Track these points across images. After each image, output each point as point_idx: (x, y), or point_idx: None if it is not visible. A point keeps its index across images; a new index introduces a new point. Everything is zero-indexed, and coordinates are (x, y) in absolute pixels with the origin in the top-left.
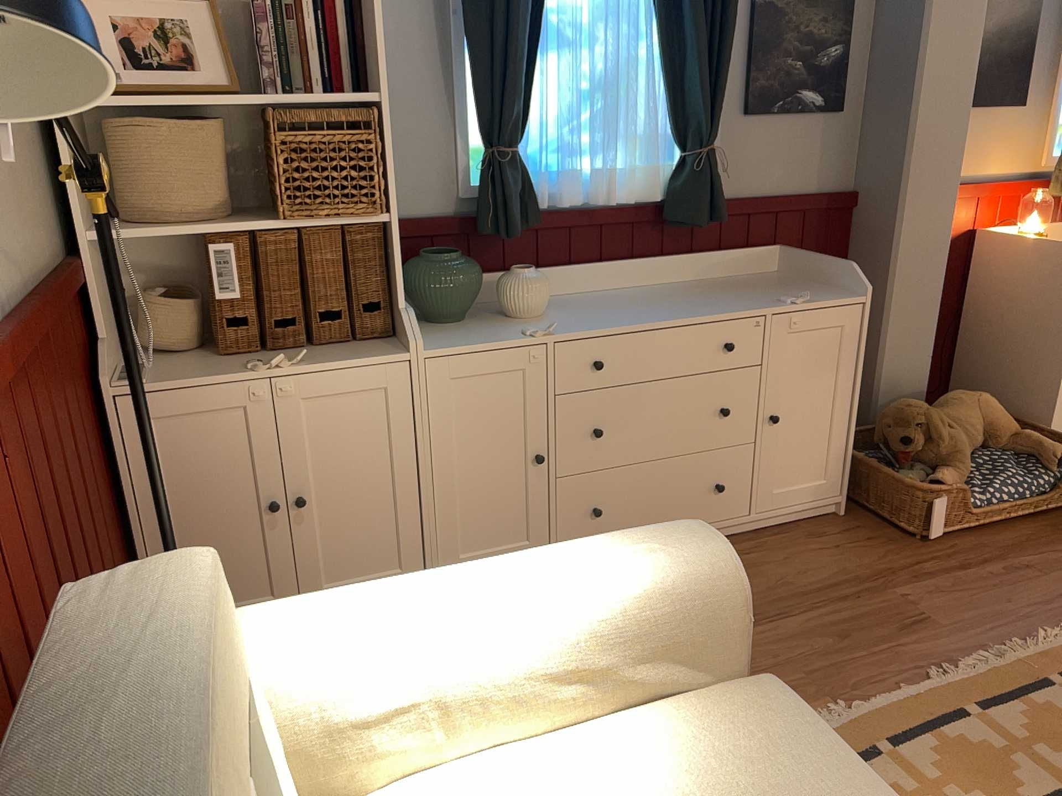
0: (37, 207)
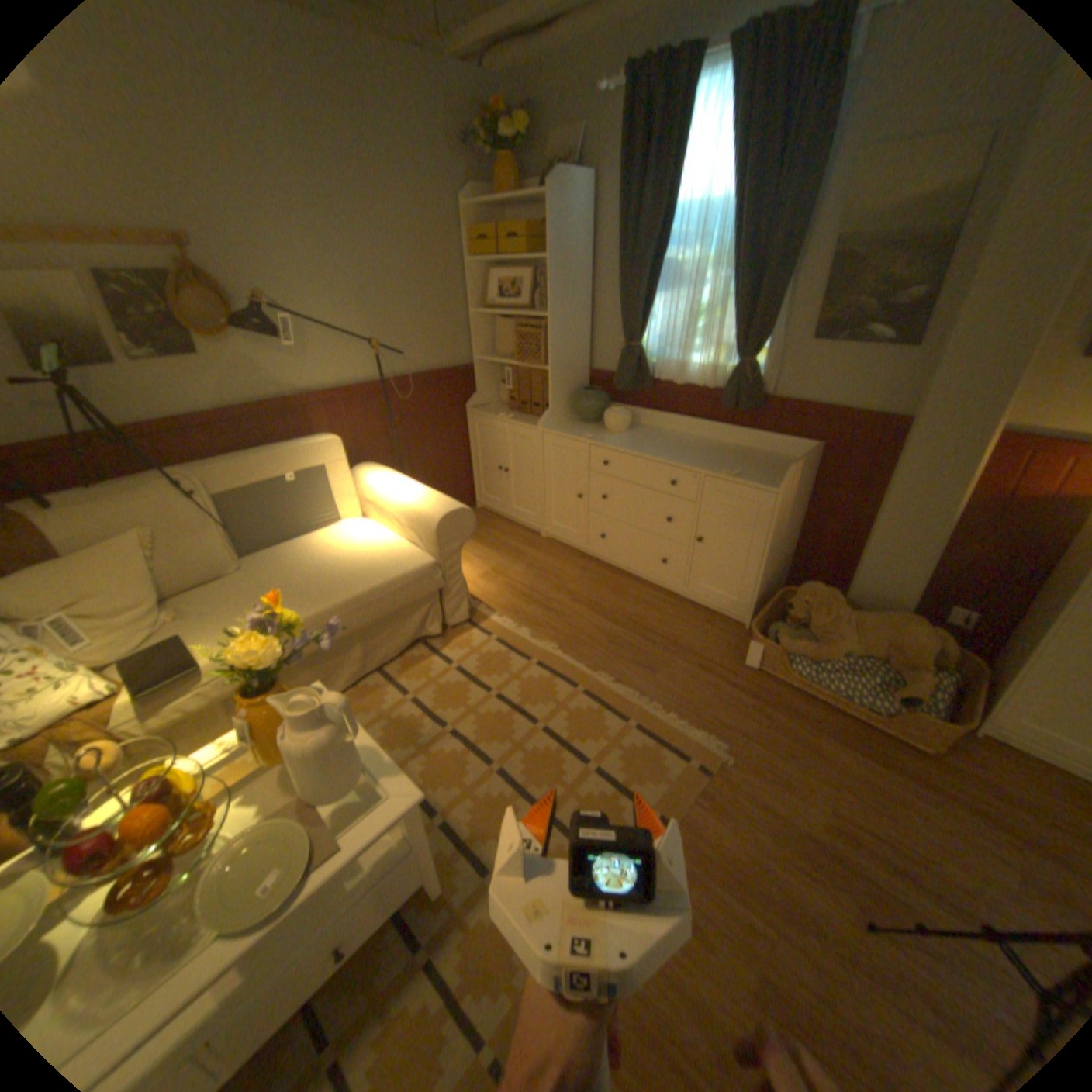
0: (451, 346)
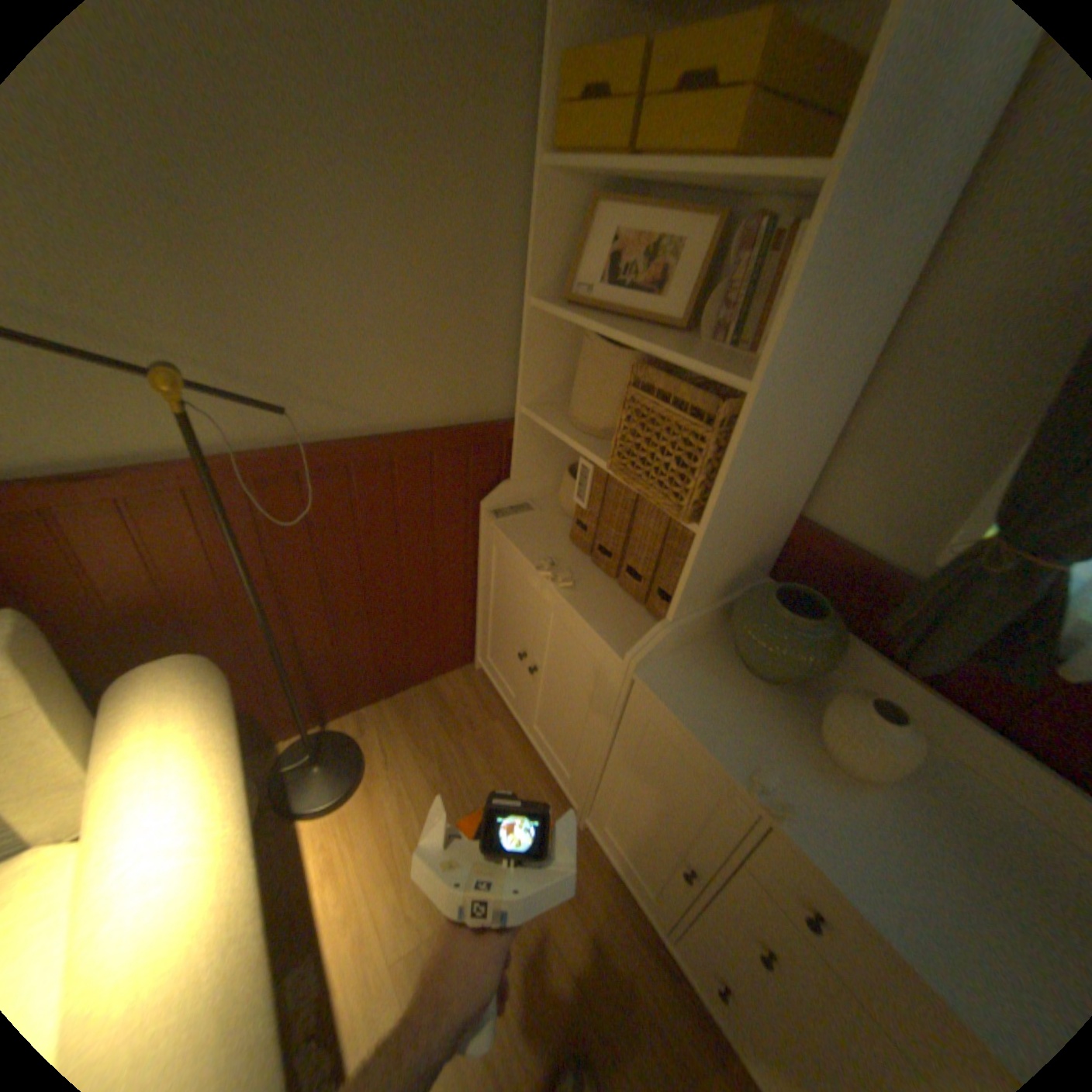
0: (468, 377)
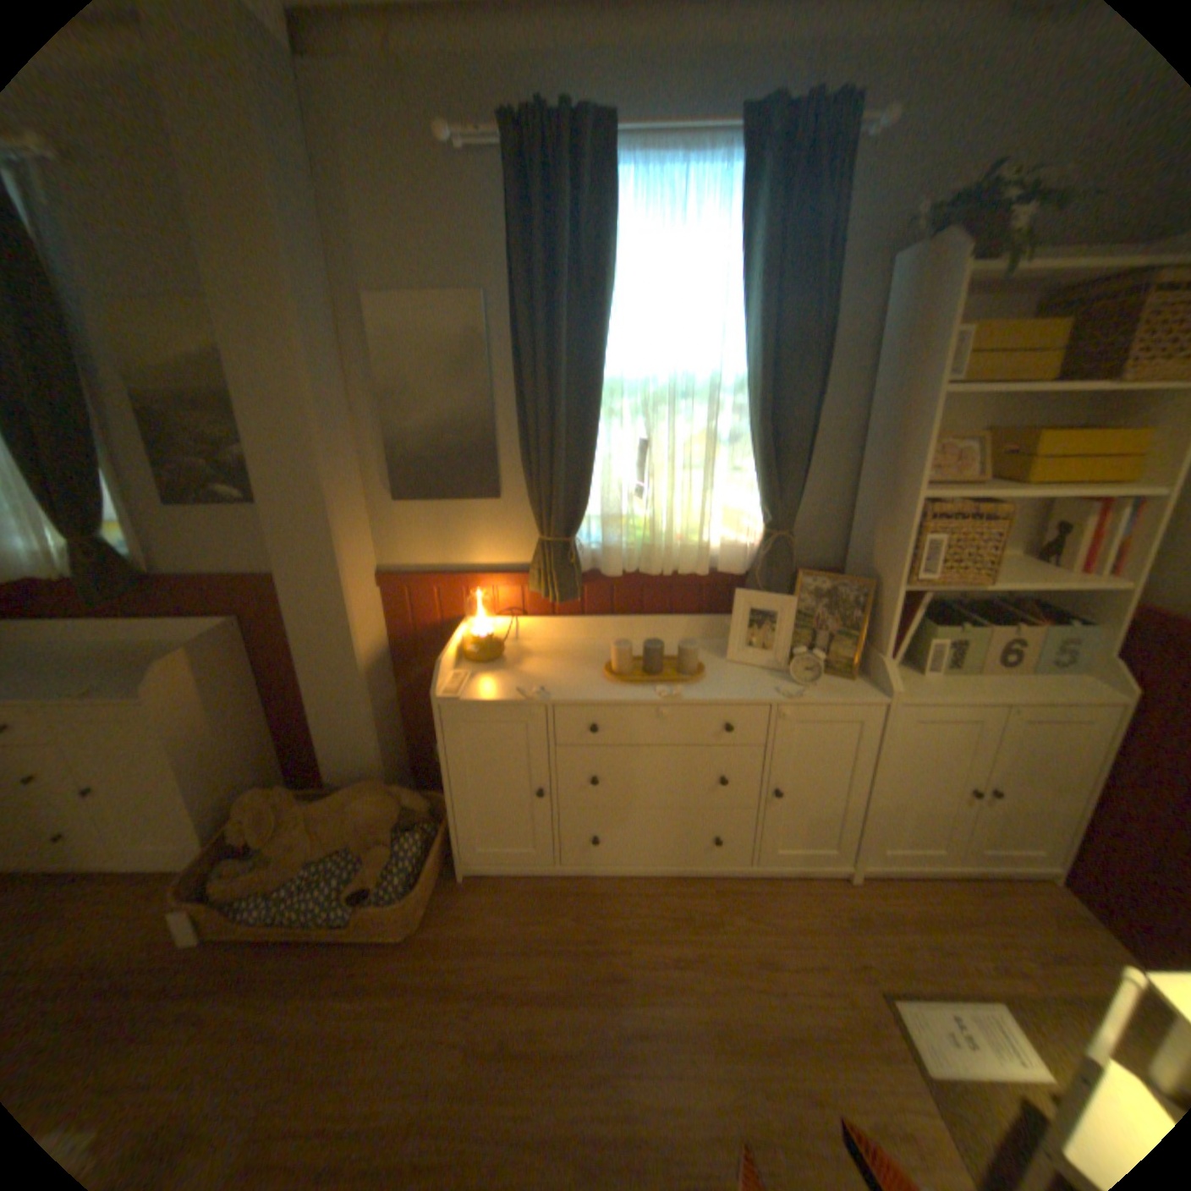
0: None
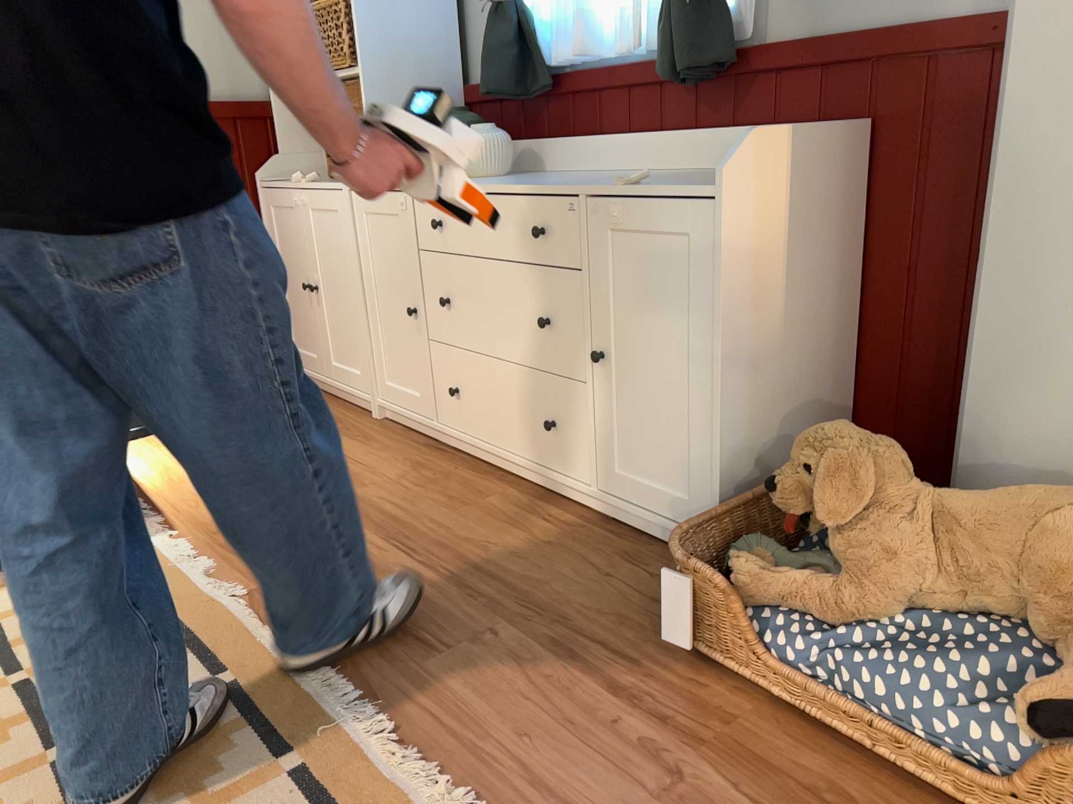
0: (223, 68)
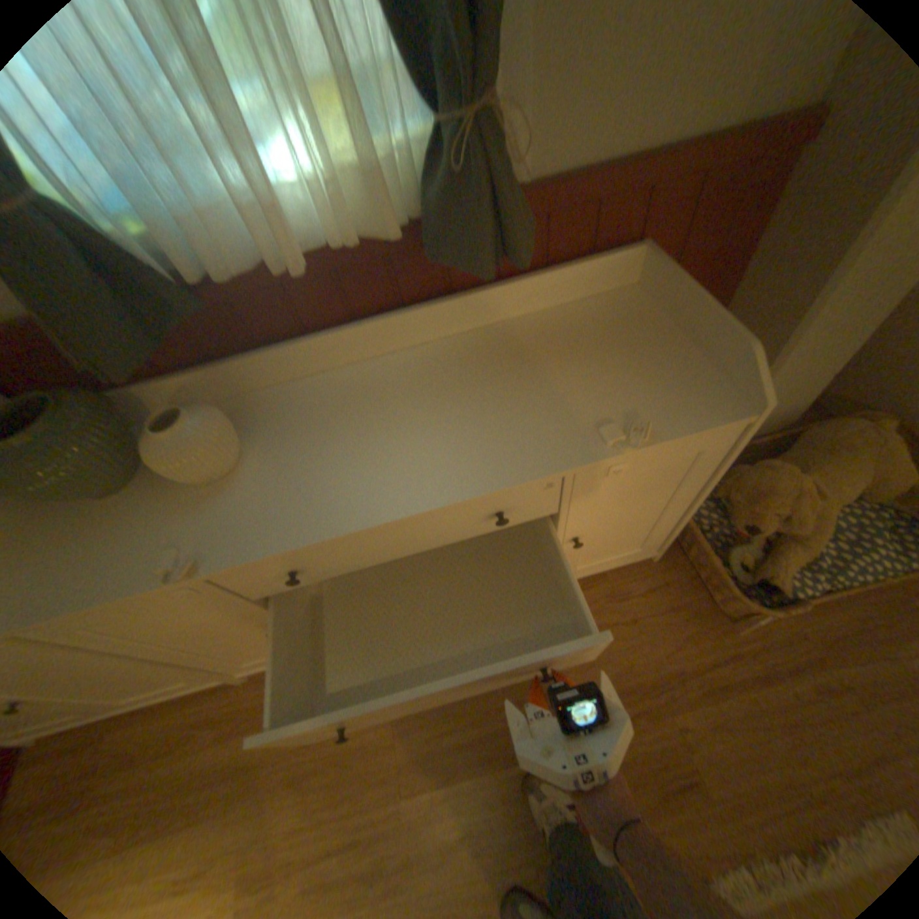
0: None
